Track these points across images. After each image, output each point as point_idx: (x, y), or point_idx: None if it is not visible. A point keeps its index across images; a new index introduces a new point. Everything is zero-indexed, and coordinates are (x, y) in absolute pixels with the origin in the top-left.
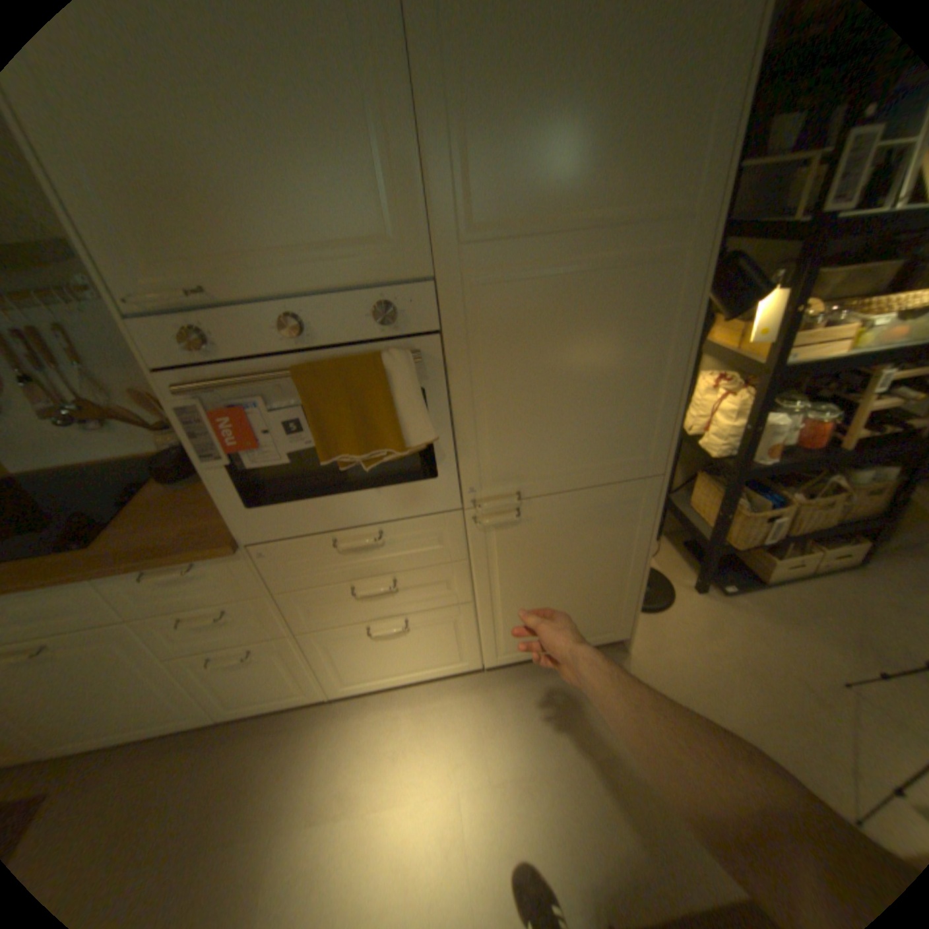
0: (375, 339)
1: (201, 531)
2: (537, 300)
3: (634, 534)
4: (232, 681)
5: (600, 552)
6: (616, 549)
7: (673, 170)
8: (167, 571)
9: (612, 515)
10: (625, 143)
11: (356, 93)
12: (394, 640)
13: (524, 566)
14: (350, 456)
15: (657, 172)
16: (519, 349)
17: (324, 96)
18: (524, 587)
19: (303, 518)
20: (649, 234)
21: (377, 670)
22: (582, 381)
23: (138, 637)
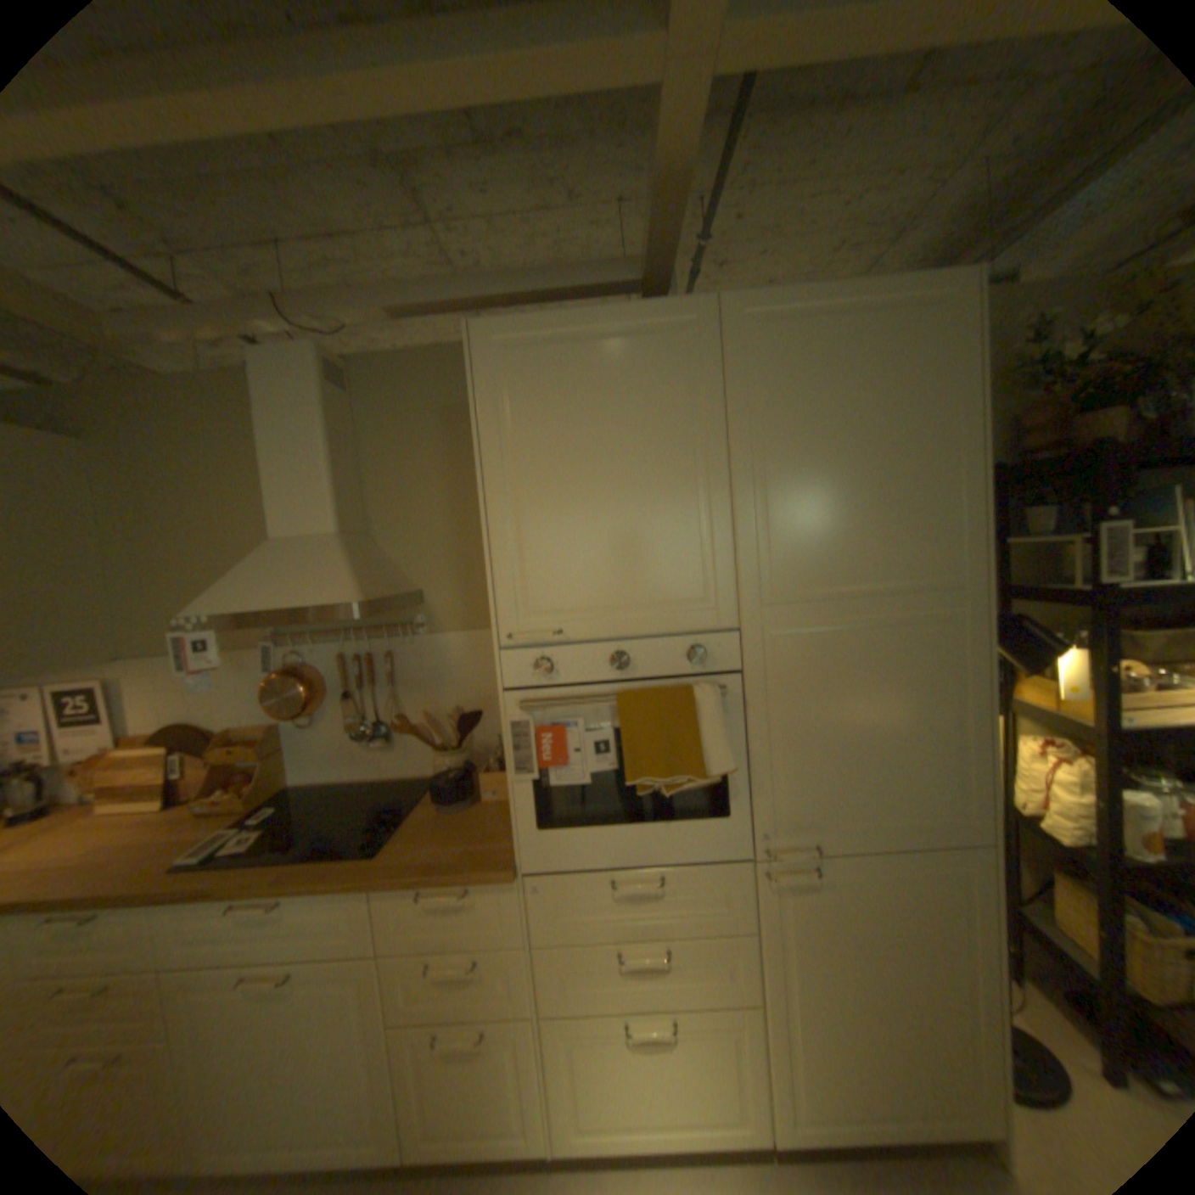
0: (686, 675)
1: (481, 855)
2: (829, 649)
3: (975, 932)
4: (447, 1086)
5: (932, 953)
6: (954, 952)
7: (939, 557)
8: (443, 895)
9: (940, 896)
10: (894, 540)
11: (695, 516)
12: (657, 1058)
13: (830, 959)
14: (647, 784)
15: (924, 559)
16: (815, 691)
17: (674, 518)
18: (832, 996)
19: (588, 850)
20: (927, 601)
21: (627, 1112)
22: (881, 726)
23: (378, 985)
